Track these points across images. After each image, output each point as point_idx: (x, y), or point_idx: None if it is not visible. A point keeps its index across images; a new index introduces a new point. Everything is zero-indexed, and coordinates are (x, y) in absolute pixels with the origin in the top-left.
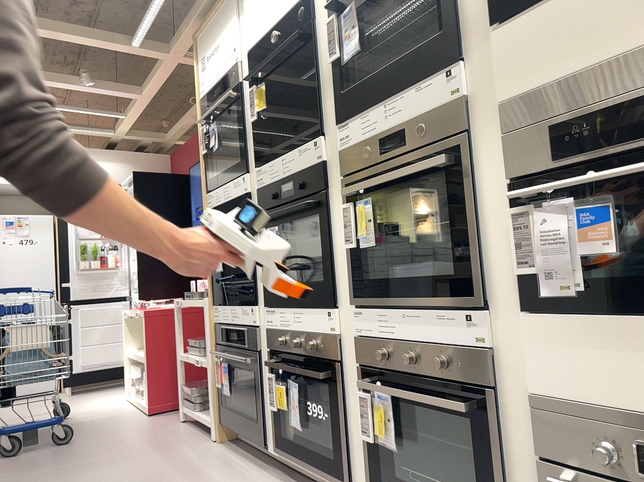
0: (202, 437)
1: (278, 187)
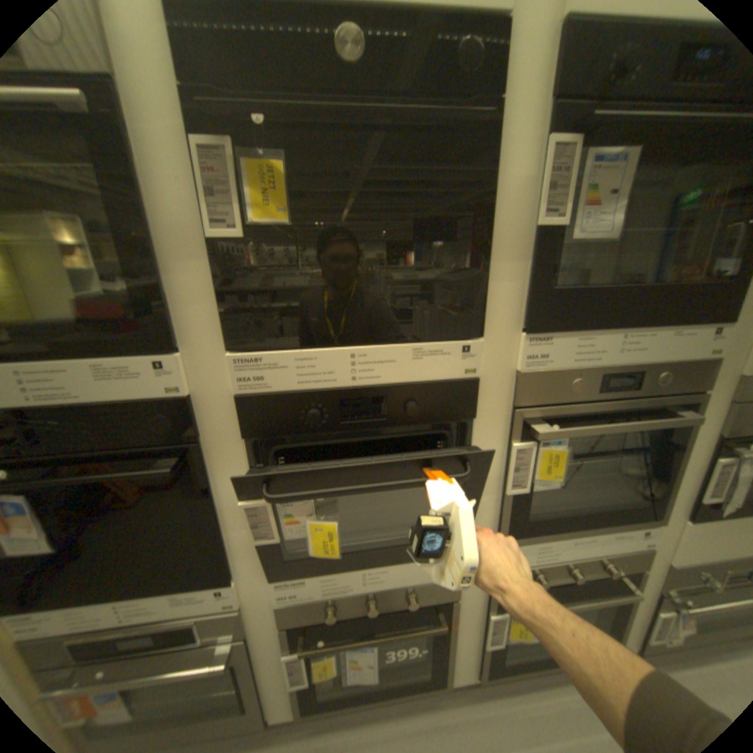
0: None
1: (334, 401)
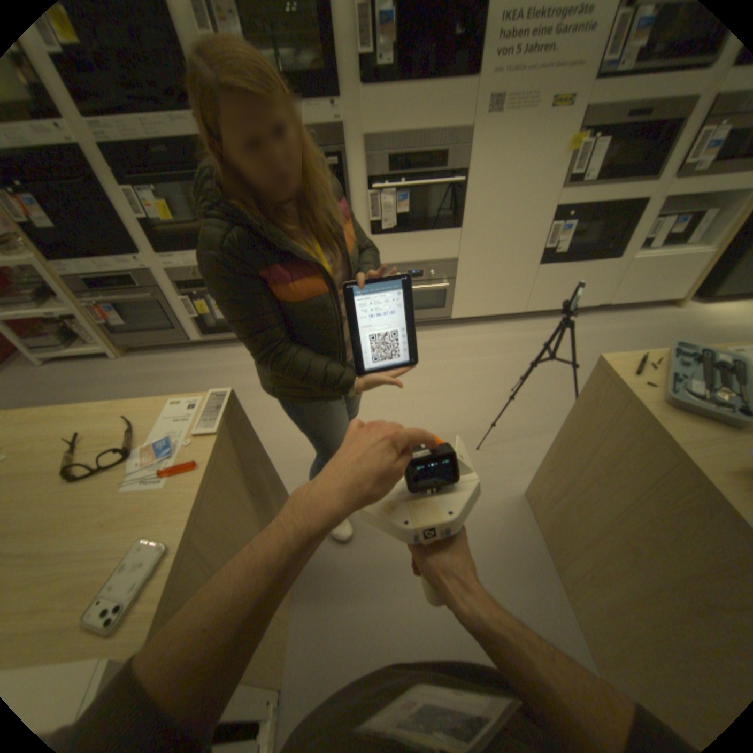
0: (95, 364)
1: (142, 151)
